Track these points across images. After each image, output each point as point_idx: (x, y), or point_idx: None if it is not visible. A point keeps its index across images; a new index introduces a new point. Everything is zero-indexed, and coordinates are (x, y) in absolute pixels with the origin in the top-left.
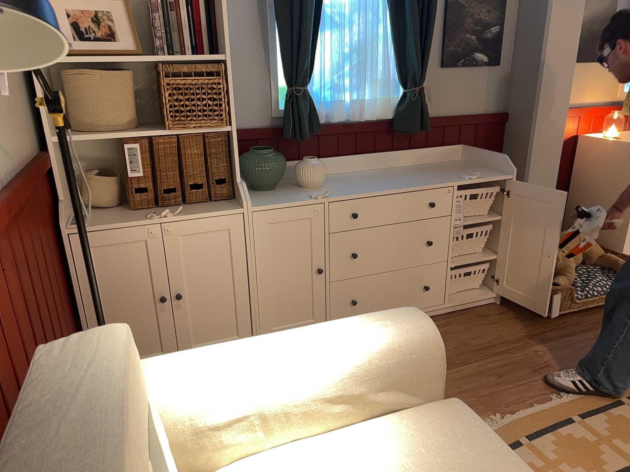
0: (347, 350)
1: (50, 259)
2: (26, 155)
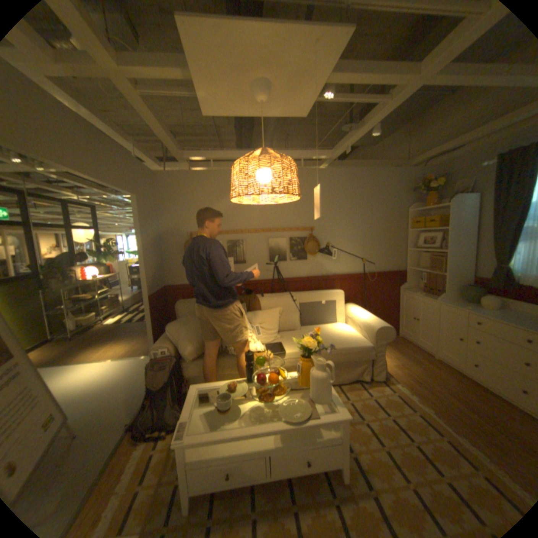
0: (367, 319)
1: (390, 292)
2: (393, 269)
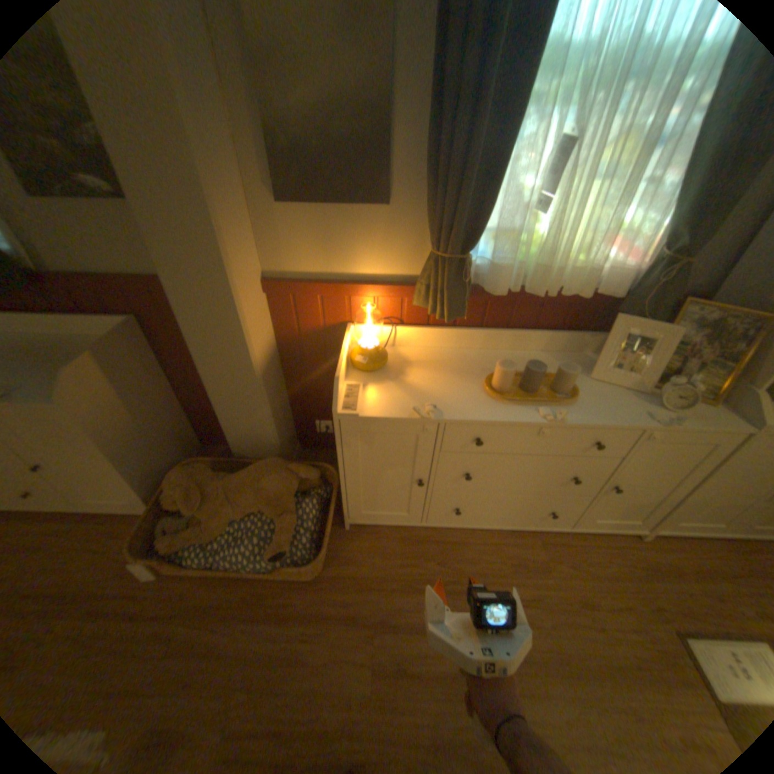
0: None
1: None
2: None
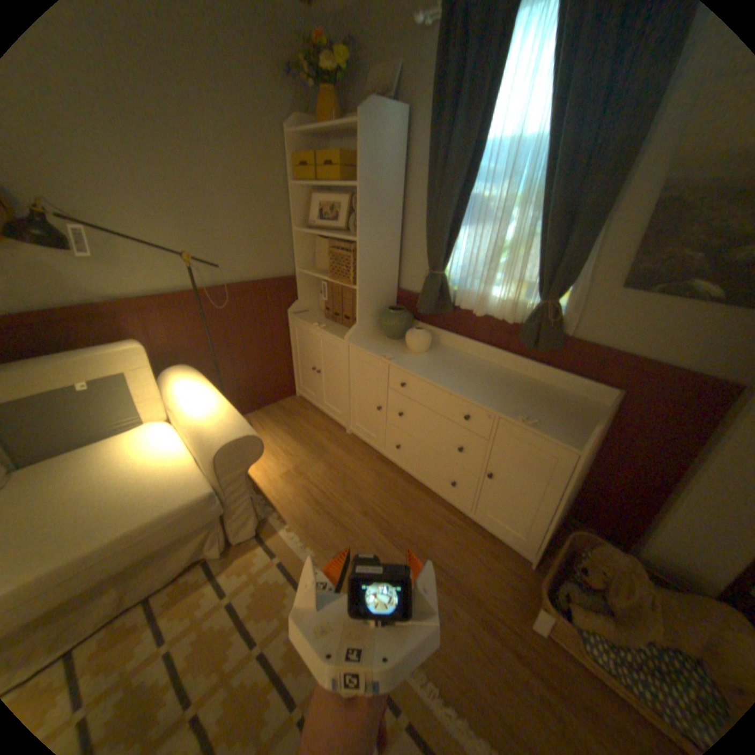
0: (198, 420)
1: (270, 323)
2: (270, 274)
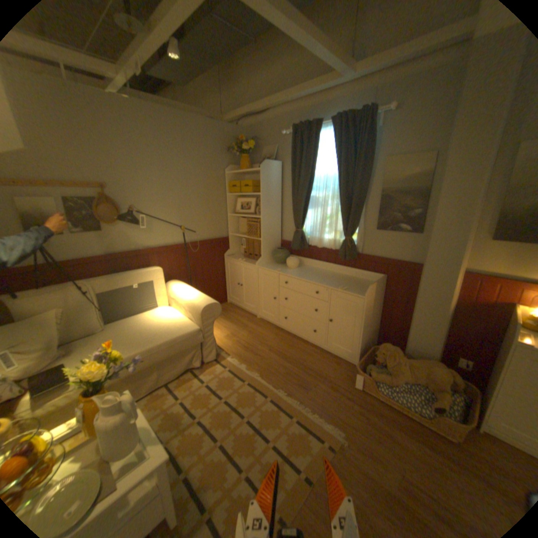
0: (191, 298)
1: (215, 261)
2: (216, 236)
